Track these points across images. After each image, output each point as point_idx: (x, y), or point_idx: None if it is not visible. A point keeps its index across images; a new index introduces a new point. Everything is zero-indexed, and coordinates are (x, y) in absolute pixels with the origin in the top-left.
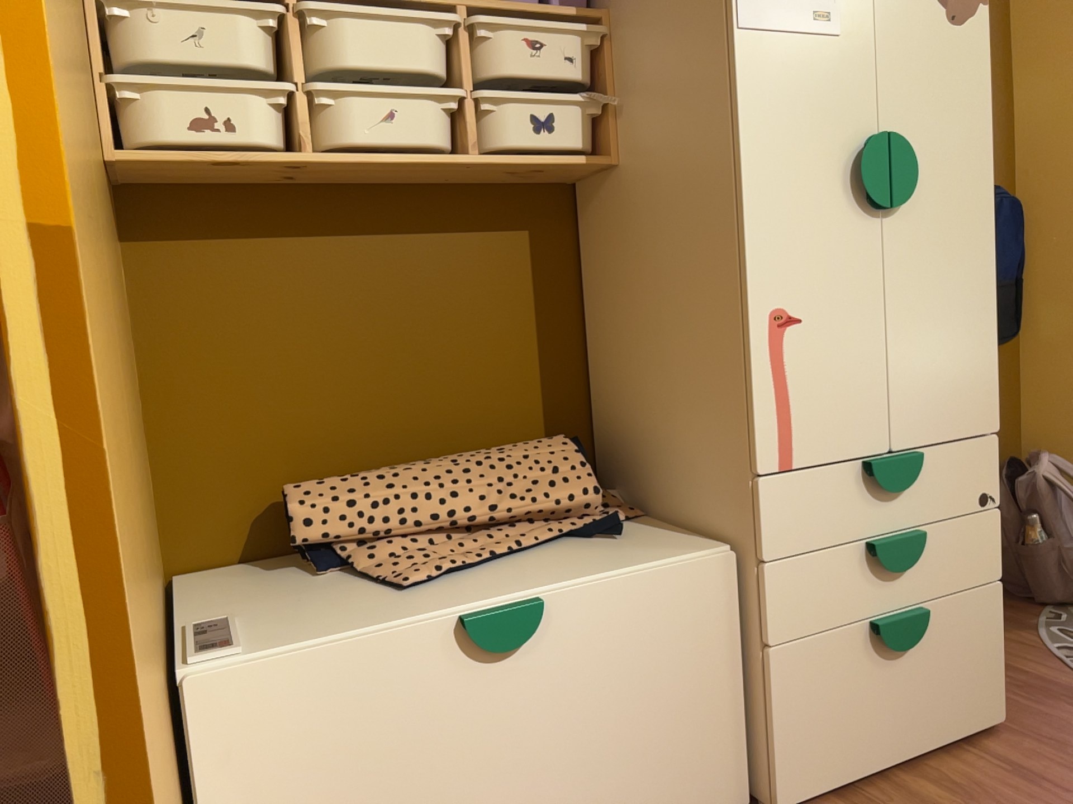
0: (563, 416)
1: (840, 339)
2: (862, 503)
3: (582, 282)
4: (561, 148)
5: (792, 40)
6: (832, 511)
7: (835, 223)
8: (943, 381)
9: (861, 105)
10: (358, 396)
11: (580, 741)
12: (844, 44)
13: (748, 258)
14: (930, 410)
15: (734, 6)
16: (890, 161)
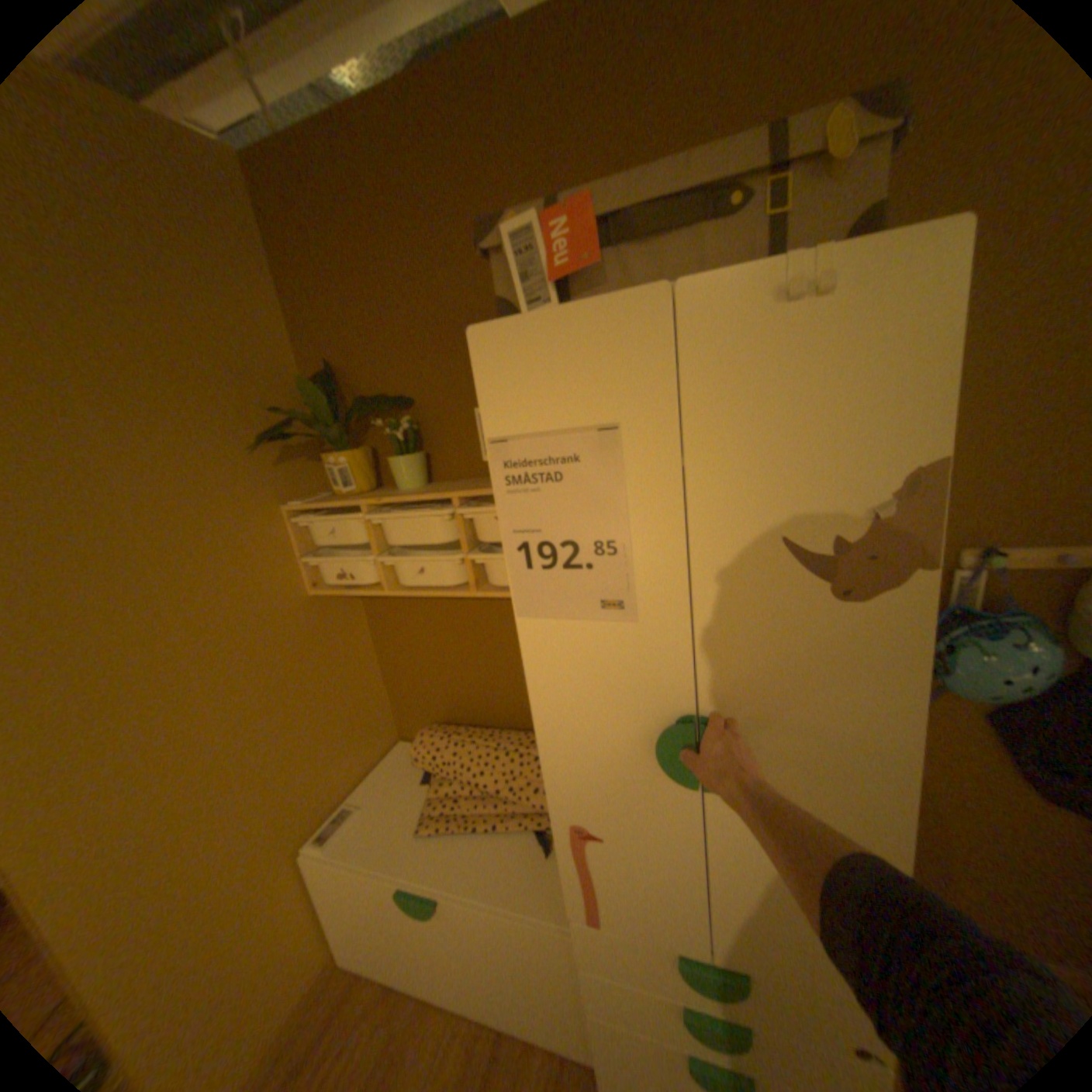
0: None
1: (645, 865)
2: (677, 980)
3: None
4: None
5: (576, 625)
6: (642, 969)
7: (635, 779)
8: (793, 940)
9: (669, 685)
10: (470, 683)
11: (472, 970)
12: (643, 628)
13: (548, 782)
14: (772, 955)
15: (515, 595)
16: (696, 749)
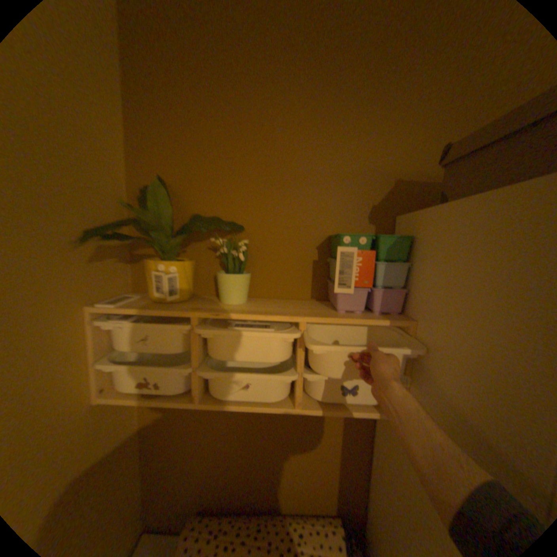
0: (349, 501)
1: None
2: None
3: (373, 437)
4: (361, 406)
5: None
6: None
7: None
8: None
9: None
10: (236, 472)
11: None
12: None
13: None
14: None
15: None
16: None
